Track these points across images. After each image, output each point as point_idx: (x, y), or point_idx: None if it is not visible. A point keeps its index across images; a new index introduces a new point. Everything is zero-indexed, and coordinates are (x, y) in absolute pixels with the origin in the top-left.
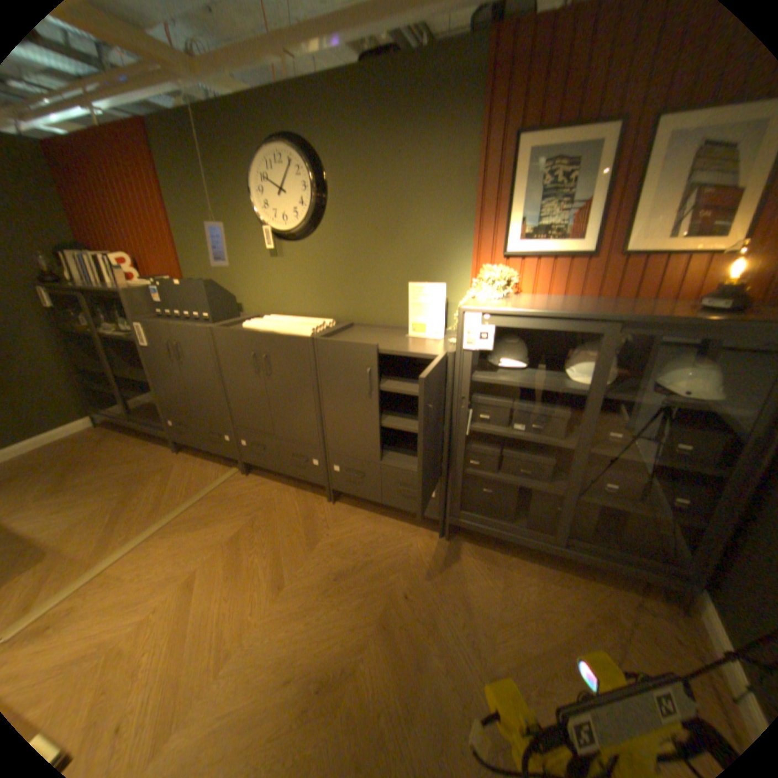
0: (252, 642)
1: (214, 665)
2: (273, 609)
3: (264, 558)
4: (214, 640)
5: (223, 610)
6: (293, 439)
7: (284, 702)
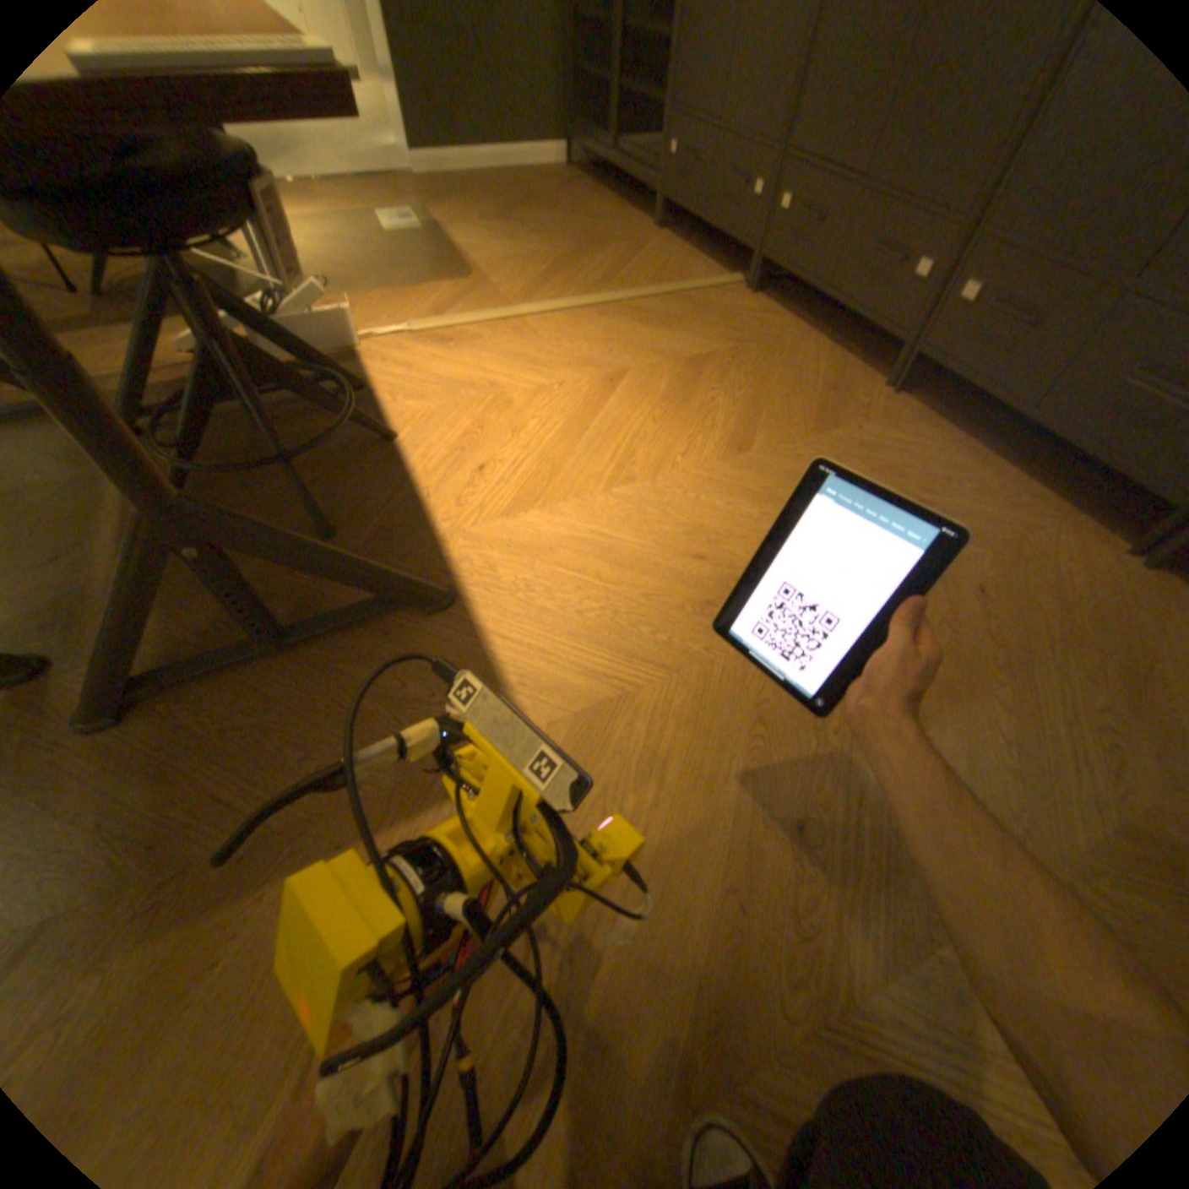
0: (671, 487)
1: (610, 479)
2: (720, 469)
3: (734, 404)
4: (621, 454)
5: (647, 430)
6: (907, 191)
7: (686, 576)
